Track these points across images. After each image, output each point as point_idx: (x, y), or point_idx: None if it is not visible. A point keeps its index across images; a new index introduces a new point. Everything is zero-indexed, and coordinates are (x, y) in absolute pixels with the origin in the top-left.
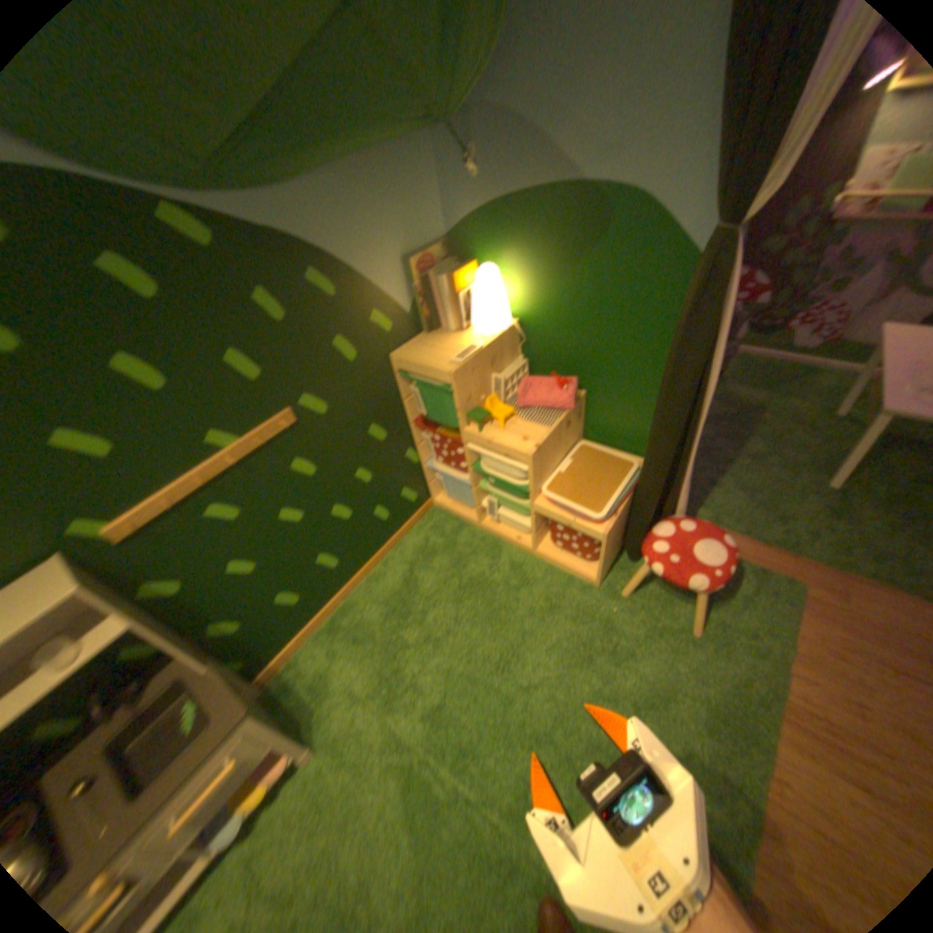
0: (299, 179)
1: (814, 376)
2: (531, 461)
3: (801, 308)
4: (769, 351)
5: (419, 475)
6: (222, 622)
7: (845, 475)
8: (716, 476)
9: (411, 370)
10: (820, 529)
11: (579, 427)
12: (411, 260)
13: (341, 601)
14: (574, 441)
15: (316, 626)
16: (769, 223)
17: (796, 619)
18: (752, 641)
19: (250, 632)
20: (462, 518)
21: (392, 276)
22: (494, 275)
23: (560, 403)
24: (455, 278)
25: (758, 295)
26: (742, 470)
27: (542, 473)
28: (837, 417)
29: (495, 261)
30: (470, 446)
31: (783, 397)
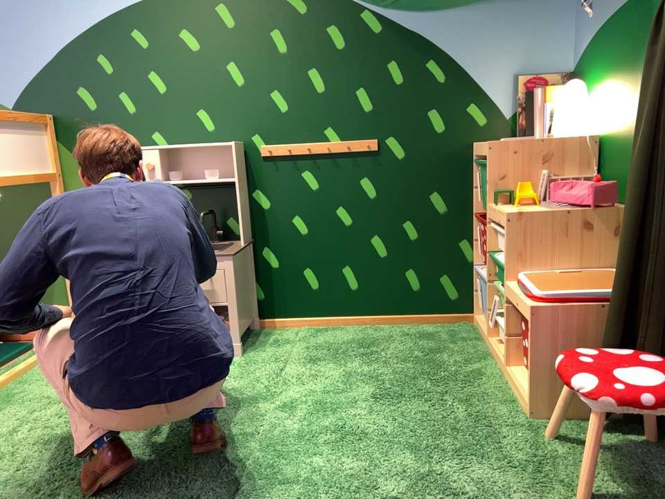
0: (443, 10)
1: None
2: (507, 223)
3: None
4: None
5: (466, 275)
6: (270, 252)
7: None
8: None
9: (478, 154)
10: None
11: (615, 248)
12: (518, 77)
13: (341, 325)
14: (603, 262)
15: (314, 326)
16: None
17: None
18: None
19: (278, 278)
20: (480, 336)
21: (497, 85)
22: (575, 87)
23: (581, 197)
24: (546, 92)
25: None
26: None
27: (523, 251)
28: None
29: (592, 83)
30: (490, 225)
31: None
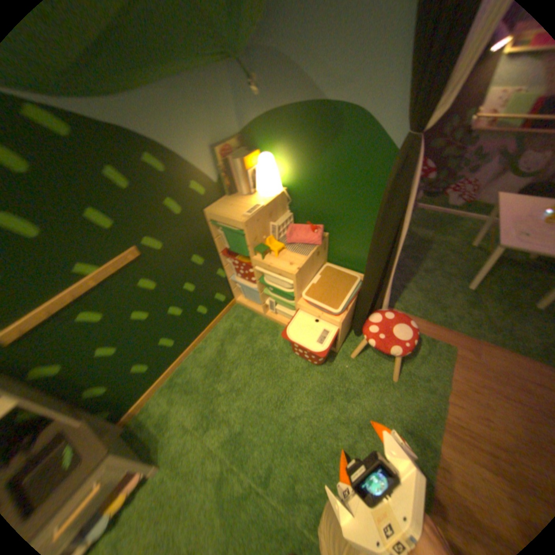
0: (135, 92)
1: (460, 222)
2: (295, 278)
3: (453, 182)
4: (434, 207)
5: (226, 285)
6: (93, 388)
7: (477, 282)
8: (405, 282)
9: (218, 220)
10: (463, 314)
11: (325, 255)
12: (217, 149)
13: (177, 366)
14: (322, 264)
15: (160, 383)
16: (435, 131)
17: (451, 369)
18: (426, 383)
19: (114, 392)
20: (254, 311)
21: (204, 159)
22: (270, 160)
23: (313, 241)
24: (245, 161)
25: (428, 174)
26: (420, 279)
27: (302, 285)
28: (472, 247)
29: (271, 150)
30: (257, 268)
31: (442, 235)
